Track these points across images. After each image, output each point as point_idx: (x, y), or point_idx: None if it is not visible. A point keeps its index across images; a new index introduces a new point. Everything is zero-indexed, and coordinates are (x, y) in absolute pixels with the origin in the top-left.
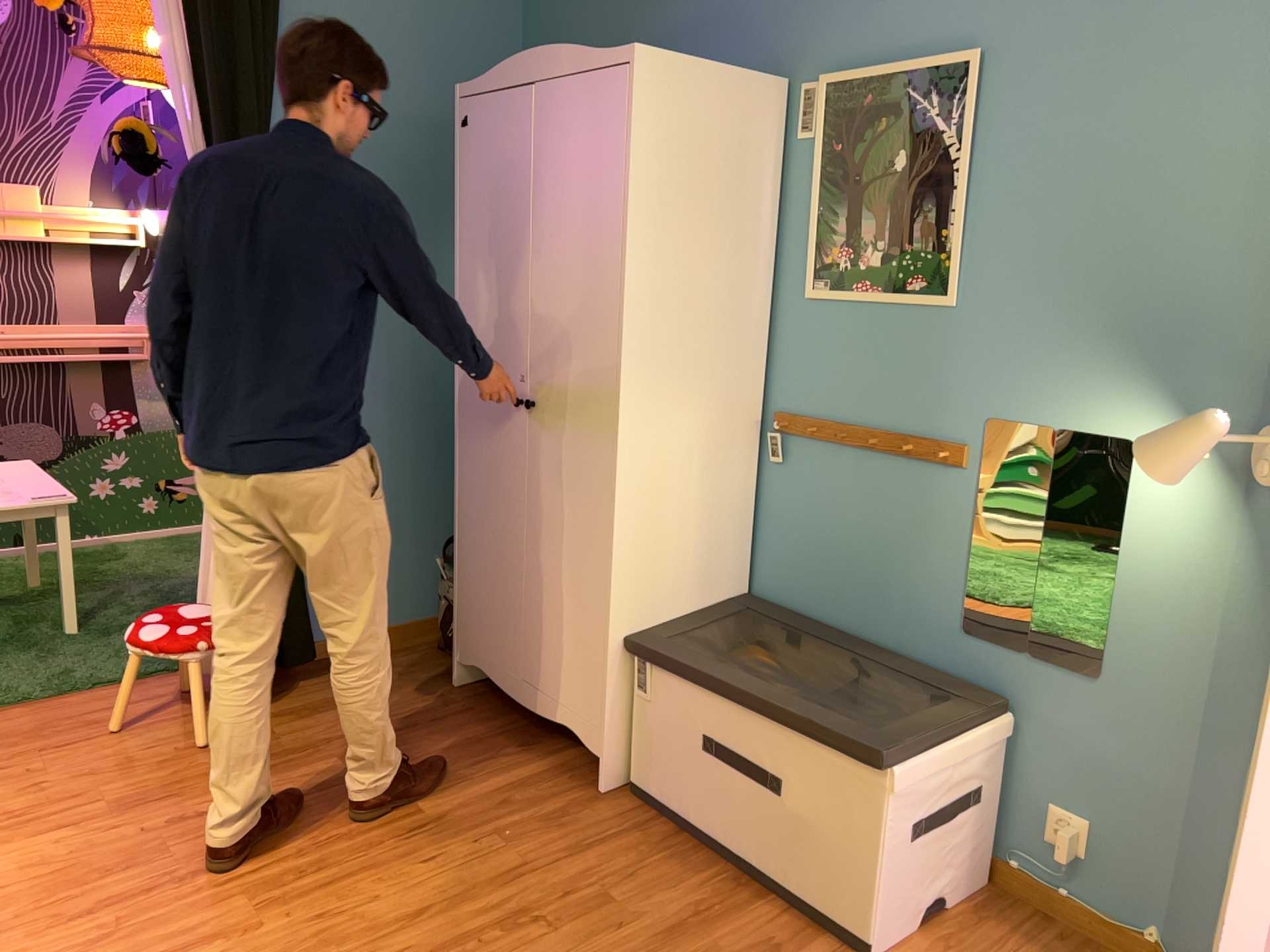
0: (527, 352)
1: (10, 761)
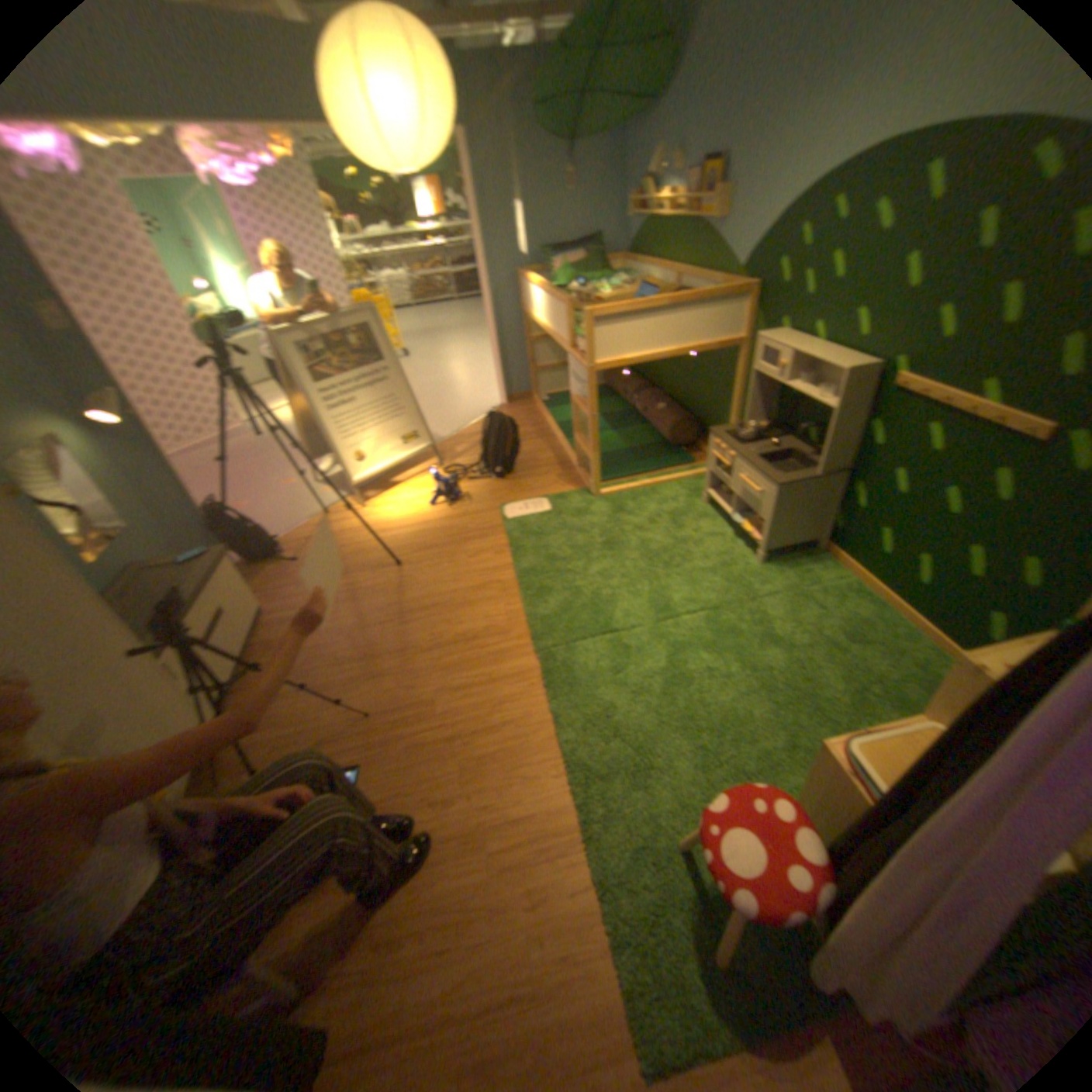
0: None
1: (553, 983)
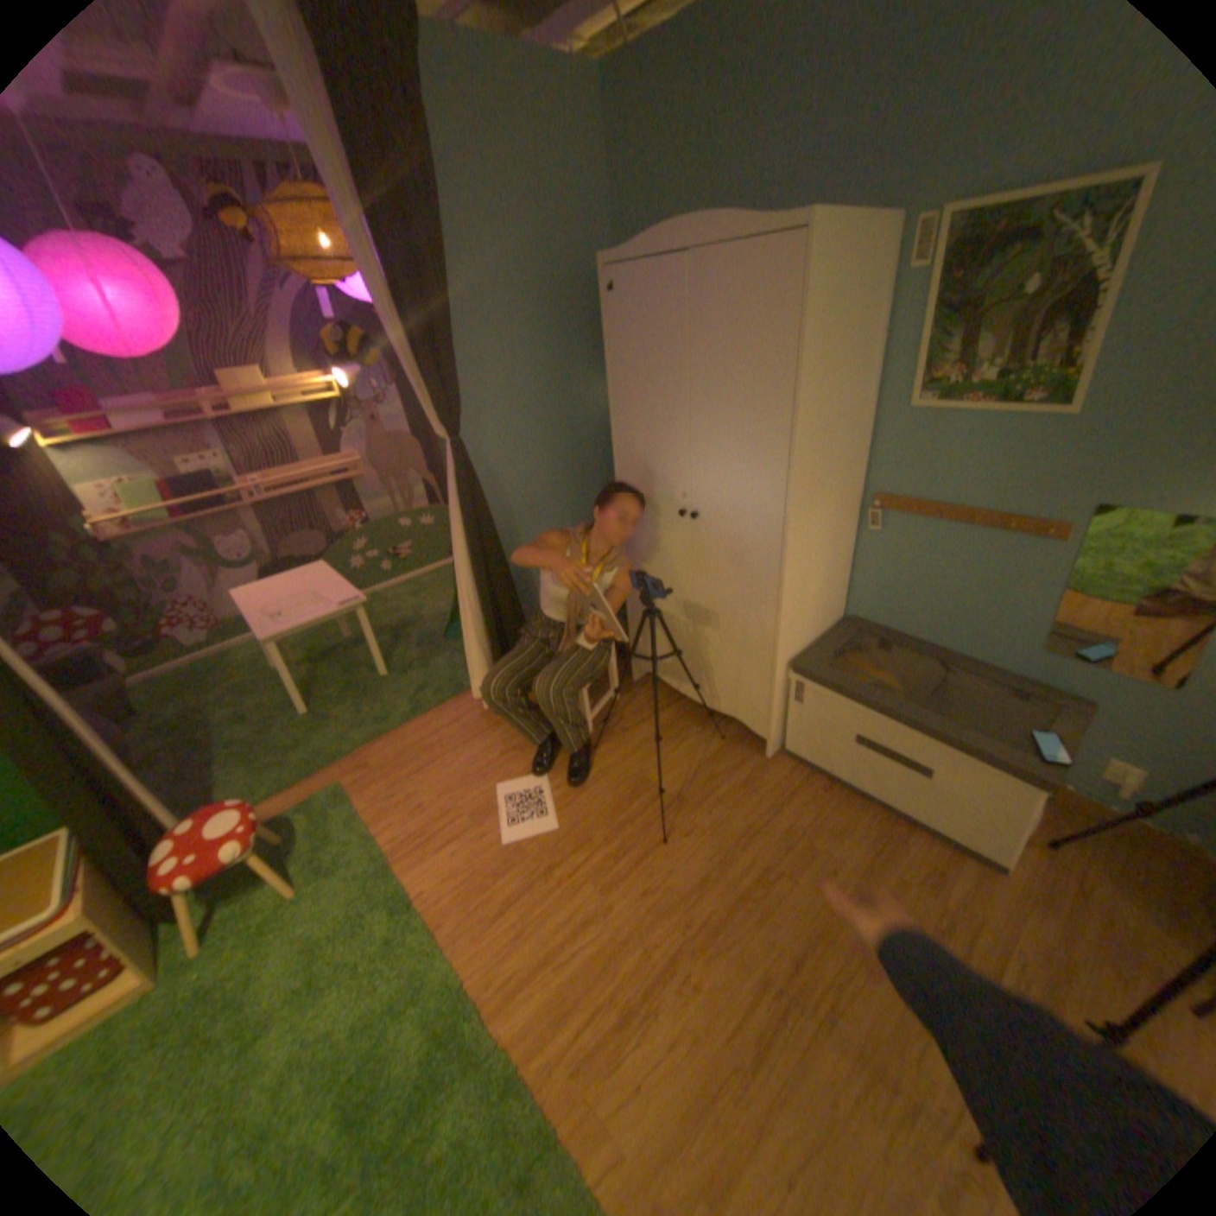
0: (688, 479)
1: (392, 790)
